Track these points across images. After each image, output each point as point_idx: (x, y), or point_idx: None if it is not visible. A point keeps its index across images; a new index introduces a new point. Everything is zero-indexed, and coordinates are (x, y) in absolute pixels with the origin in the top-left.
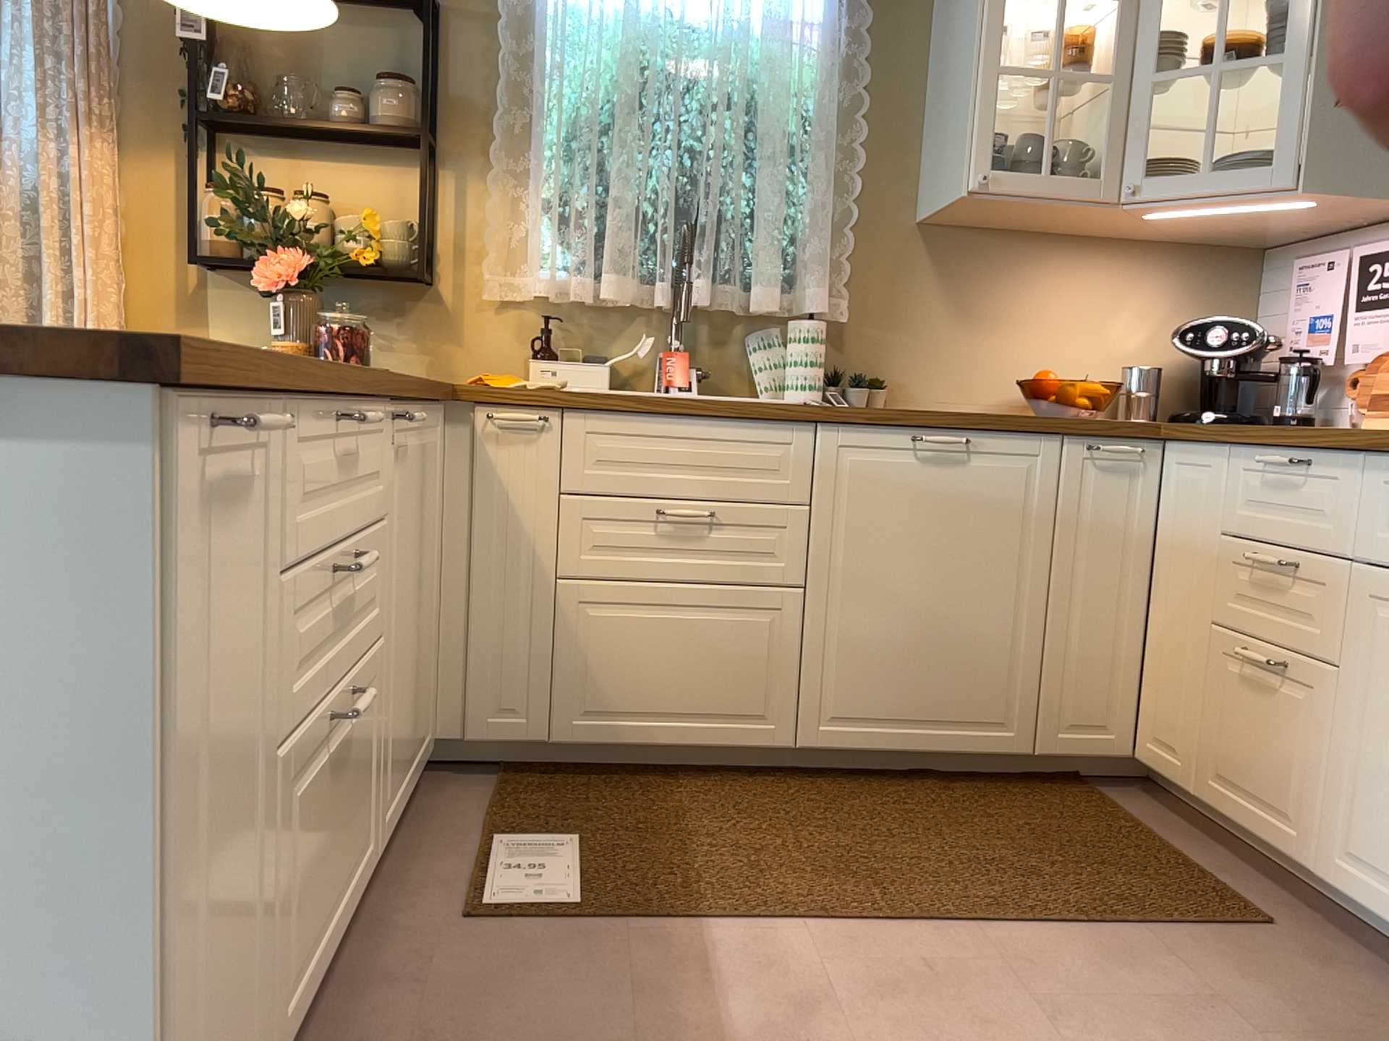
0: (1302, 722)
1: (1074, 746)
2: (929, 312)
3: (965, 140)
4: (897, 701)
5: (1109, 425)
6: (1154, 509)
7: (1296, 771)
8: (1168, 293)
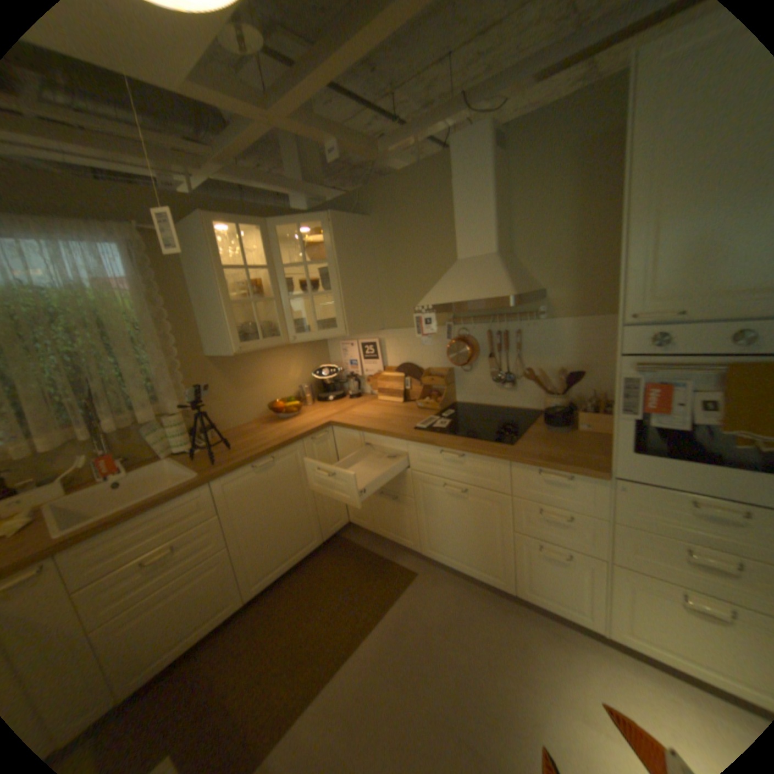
0: (404, 513)
1: (332, 531)
2: (221, 391)
3: (223, 333)
4: (274, 561)
5: (314, 430)
6: (333, 448)
7: (407, 526)
8: (302, 357)
